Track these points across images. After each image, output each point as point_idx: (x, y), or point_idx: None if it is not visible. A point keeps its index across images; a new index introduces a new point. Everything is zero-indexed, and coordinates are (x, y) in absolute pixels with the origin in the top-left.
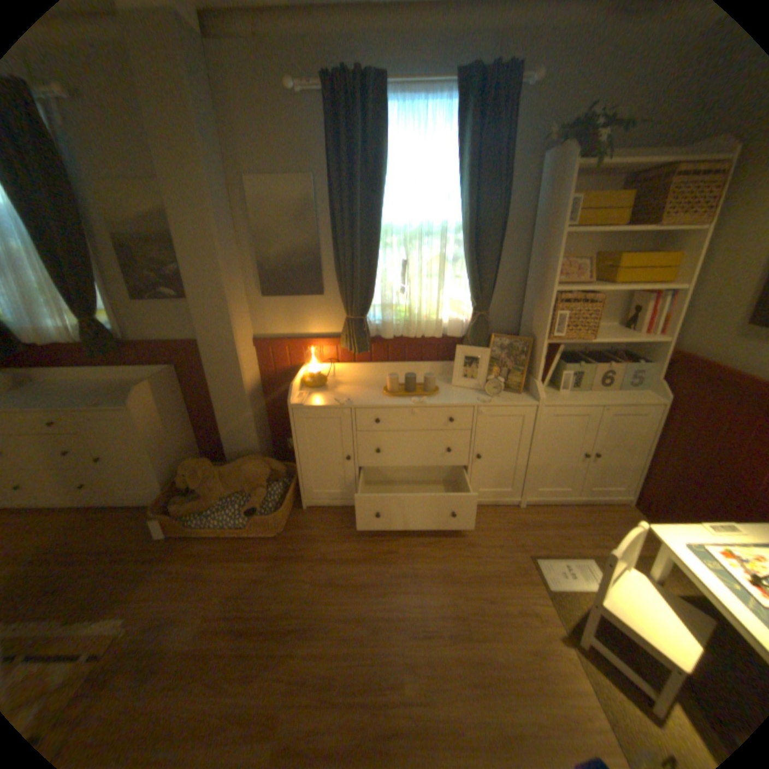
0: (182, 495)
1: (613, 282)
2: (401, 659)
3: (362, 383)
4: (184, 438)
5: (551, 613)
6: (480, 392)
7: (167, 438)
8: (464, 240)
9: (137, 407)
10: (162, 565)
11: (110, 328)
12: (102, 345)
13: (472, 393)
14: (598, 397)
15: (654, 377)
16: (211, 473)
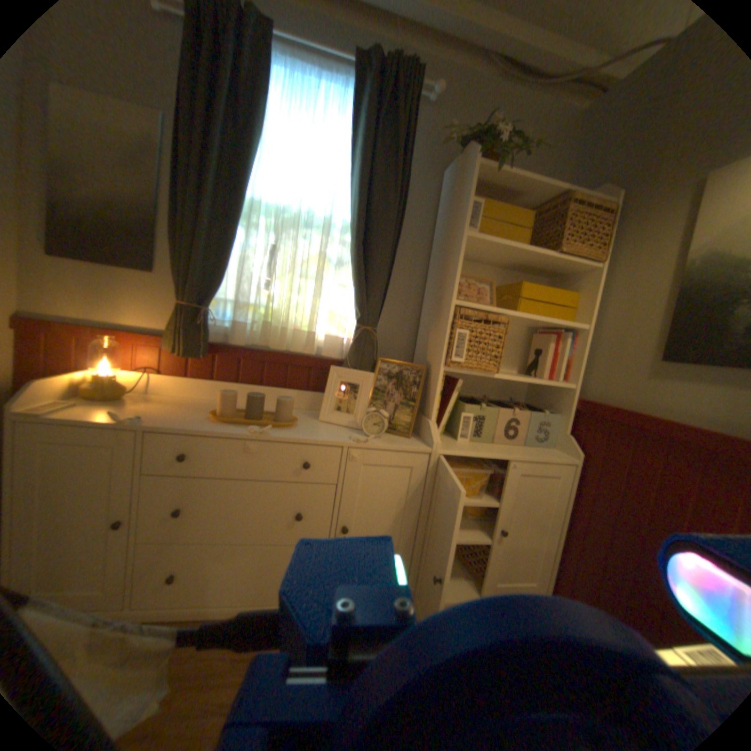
0: None
1: (514, 314)
2: None
3: (187, 406)
4: None
5: None
6: (357, 431)
7: None
8: (353, 235)
9: None
10: None
11: None
12: None
13: (345, 432)
14: (503, 450)
15: (560, 433)
16: None
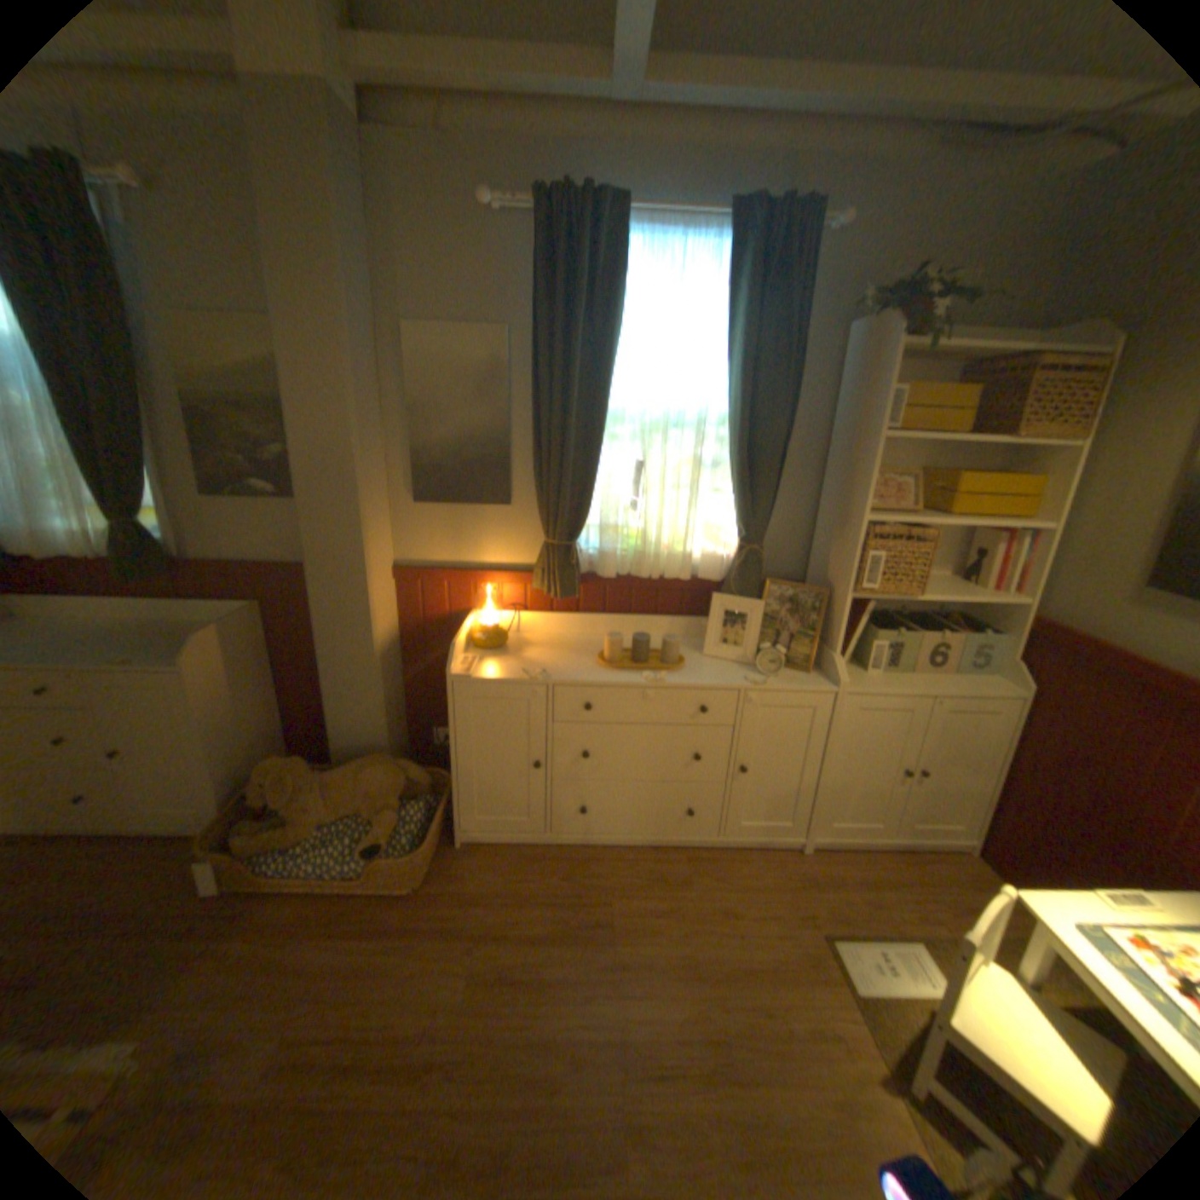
0: (253, 818)
1: (947, 512)
2: (621, 1116)
3: (564, 645)
4: (264, 722)
5: (861, 1035)
6: (748, 668)
7: (237, 720)
8: (732, 437)
9: (194, 668)
10: (212, 942)
11: (161, 538)
12: (145, 564)
13: (735, 669)
14: (926, 683)
15: (1007, 656)
16: (308, 782)
